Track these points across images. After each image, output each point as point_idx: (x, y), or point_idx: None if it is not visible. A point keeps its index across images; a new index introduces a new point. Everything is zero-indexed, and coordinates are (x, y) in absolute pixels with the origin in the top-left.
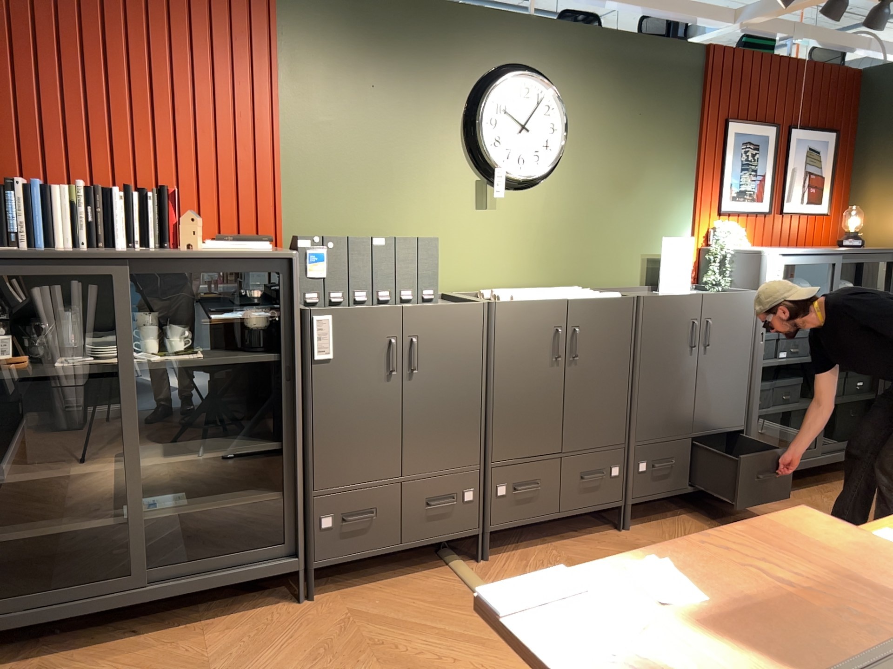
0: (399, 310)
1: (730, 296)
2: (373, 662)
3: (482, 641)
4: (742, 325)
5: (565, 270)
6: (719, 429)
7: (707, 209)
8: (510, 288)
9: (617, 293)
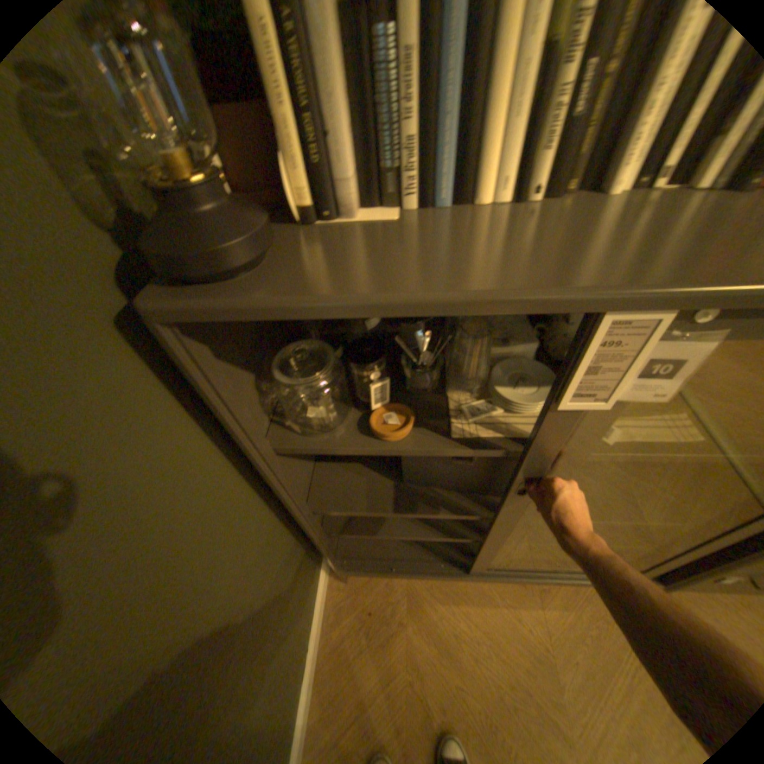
0: None
1: None
2: None
3: None
4: None
5: None
6: None
7: None
8: None
9: None
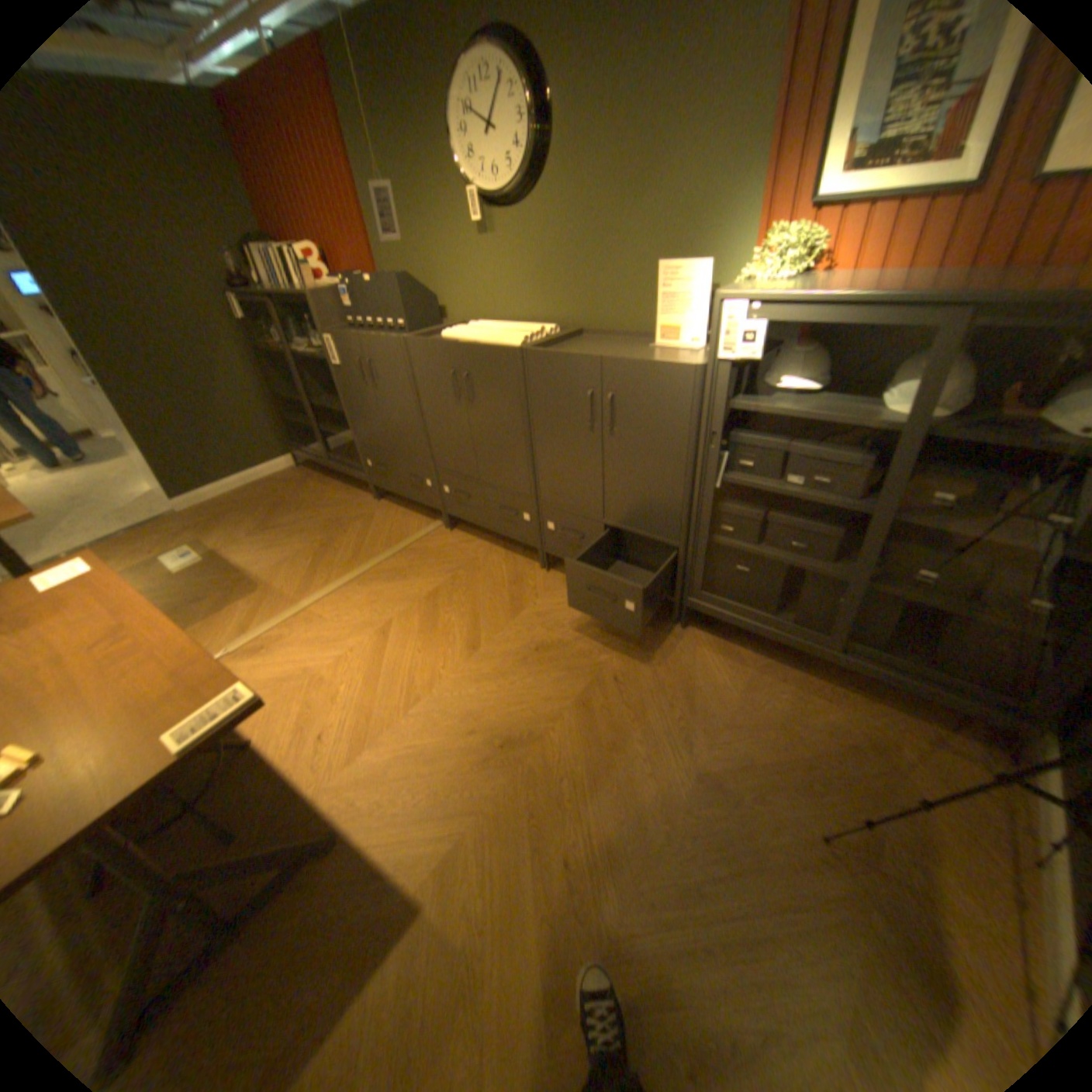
0: (358, 337)
1: (644, 366)
2: (330, 534)
3: (358, 556)
4: (668, 411)
5: (567, 305)
6: (638, 530)
7: (786, 197)
8: (517, 321)
9: (520, 341)
